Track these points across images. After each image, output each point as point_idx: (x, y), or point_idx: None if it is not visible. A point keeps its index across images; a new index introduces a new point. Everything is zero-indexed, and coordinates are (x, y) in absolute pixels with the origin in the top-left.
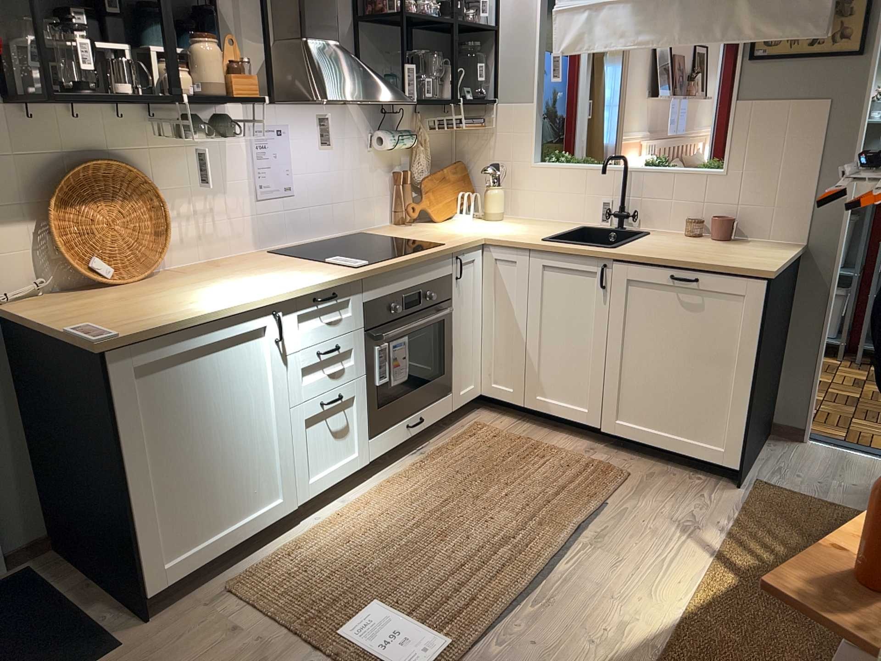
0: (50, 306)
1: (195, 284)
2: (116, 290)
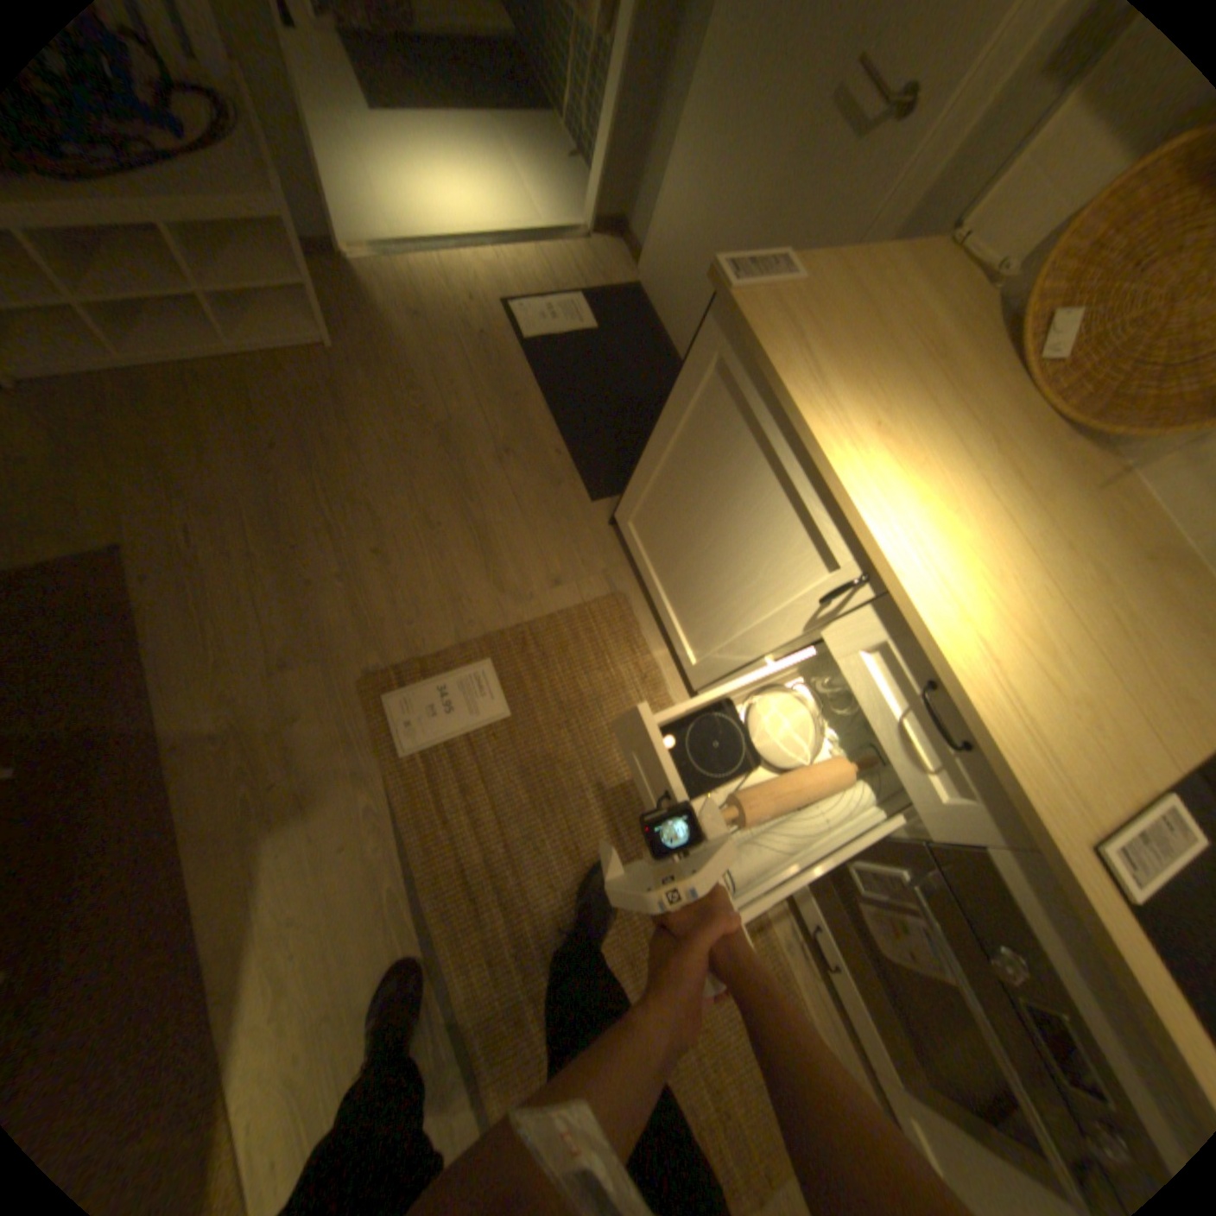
0: (936, 280)
1: (1024, 480)
2: (1006, 368)
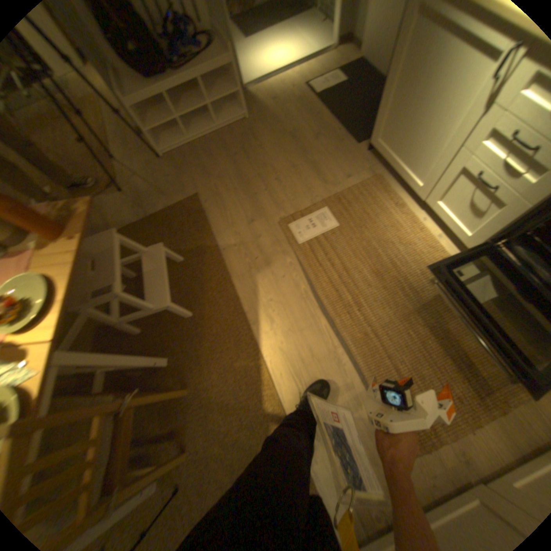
0: None
1: None
2: None
